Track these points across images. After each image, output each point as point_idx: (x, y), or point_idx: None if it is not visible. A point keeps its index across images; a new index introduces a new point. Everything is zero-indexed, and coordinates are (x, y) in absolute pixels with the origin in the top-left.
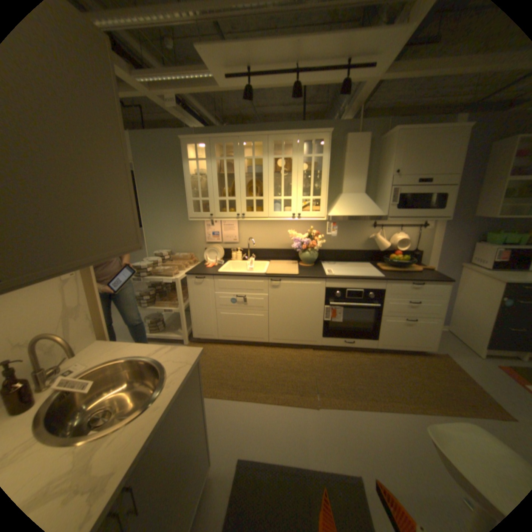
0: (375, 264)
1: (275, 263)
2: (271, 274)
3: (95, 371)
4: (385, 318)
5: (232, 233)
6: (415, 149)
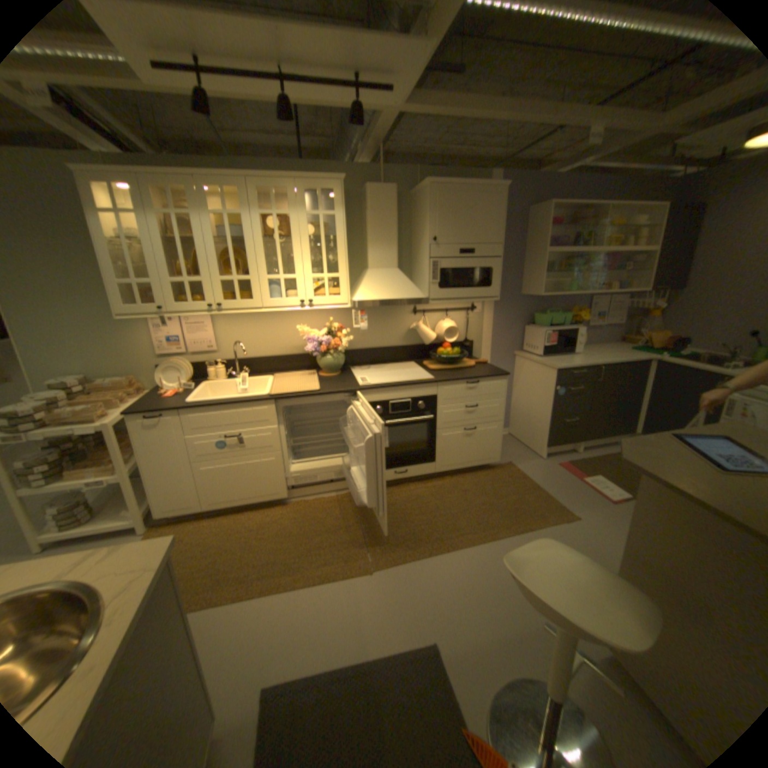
0: (421, 364)
1: (282, 378)
2: (279, 394)
3: None
4: (441, 432)
5: (203, 337)
6: (452, 210)
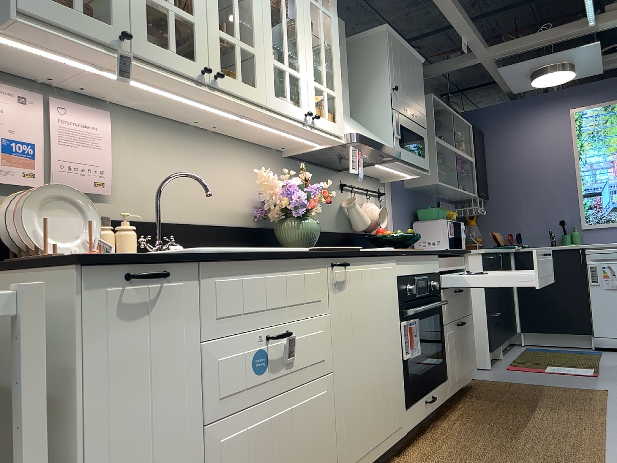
0: None
1: None
2: (325, 250)
3: None
4: (446, 328)
5: (89, 158)
6: (400, 67)
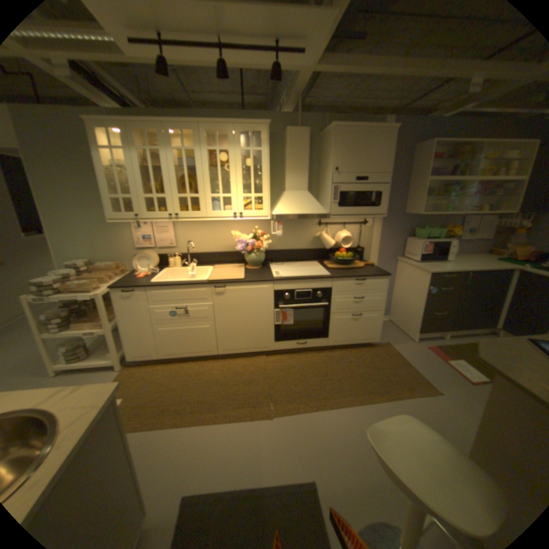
0: (323, 263)
1: (220, 268)
2: (215, 280)
3: None
4: (334, 315)
5: (168, 236)
6: (352, 147)
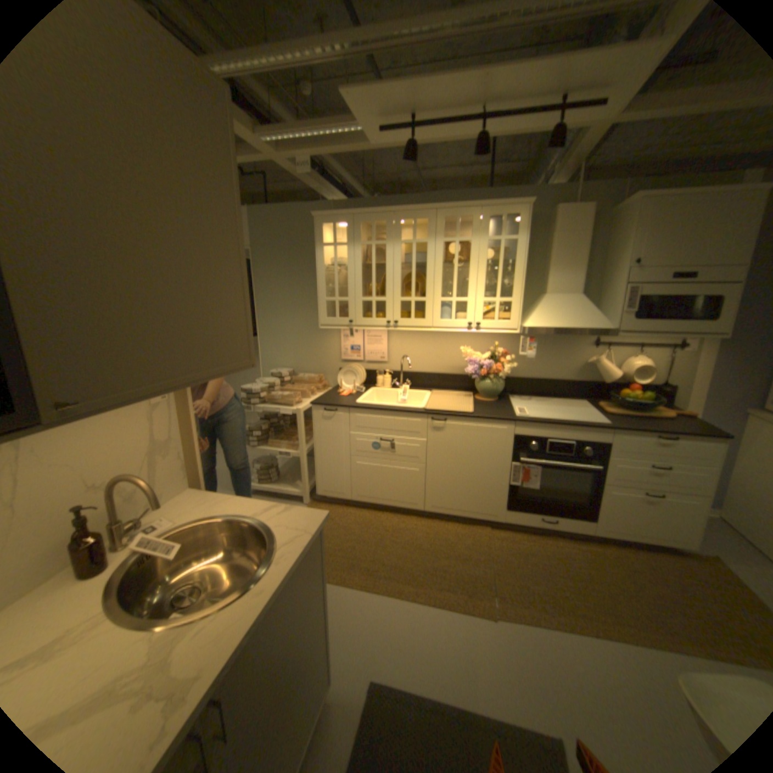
0: (597, 404)
1: (439, 395)
2: (433, 410)
3: (185, 531)
4: (611, 489)
5: (378, 349)
6: (669, 227)
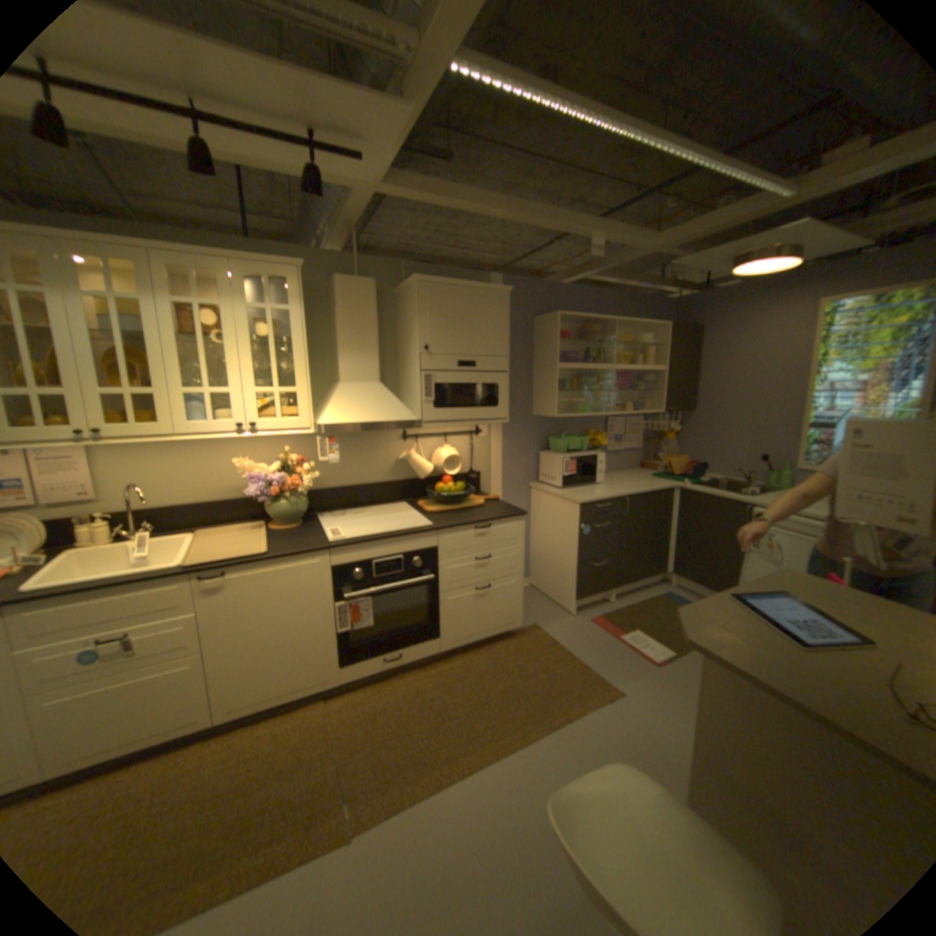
0: (417, 505)
1: (210, 535)
2: (200, 565)
3: None
4: (445, 596)
5: (71, 479)
6: (447, 315)
